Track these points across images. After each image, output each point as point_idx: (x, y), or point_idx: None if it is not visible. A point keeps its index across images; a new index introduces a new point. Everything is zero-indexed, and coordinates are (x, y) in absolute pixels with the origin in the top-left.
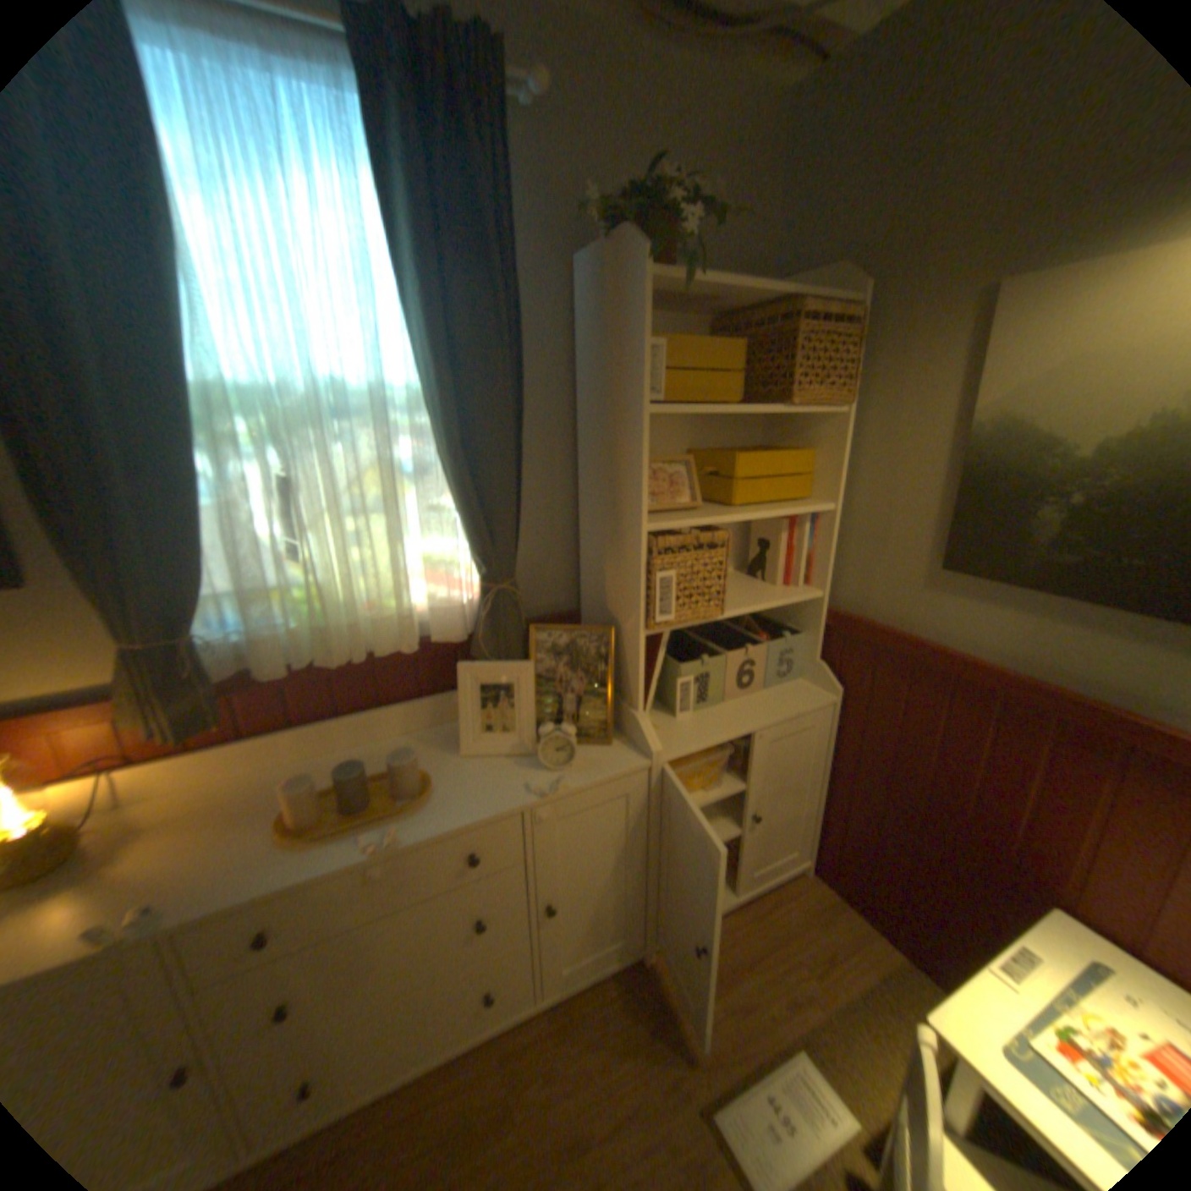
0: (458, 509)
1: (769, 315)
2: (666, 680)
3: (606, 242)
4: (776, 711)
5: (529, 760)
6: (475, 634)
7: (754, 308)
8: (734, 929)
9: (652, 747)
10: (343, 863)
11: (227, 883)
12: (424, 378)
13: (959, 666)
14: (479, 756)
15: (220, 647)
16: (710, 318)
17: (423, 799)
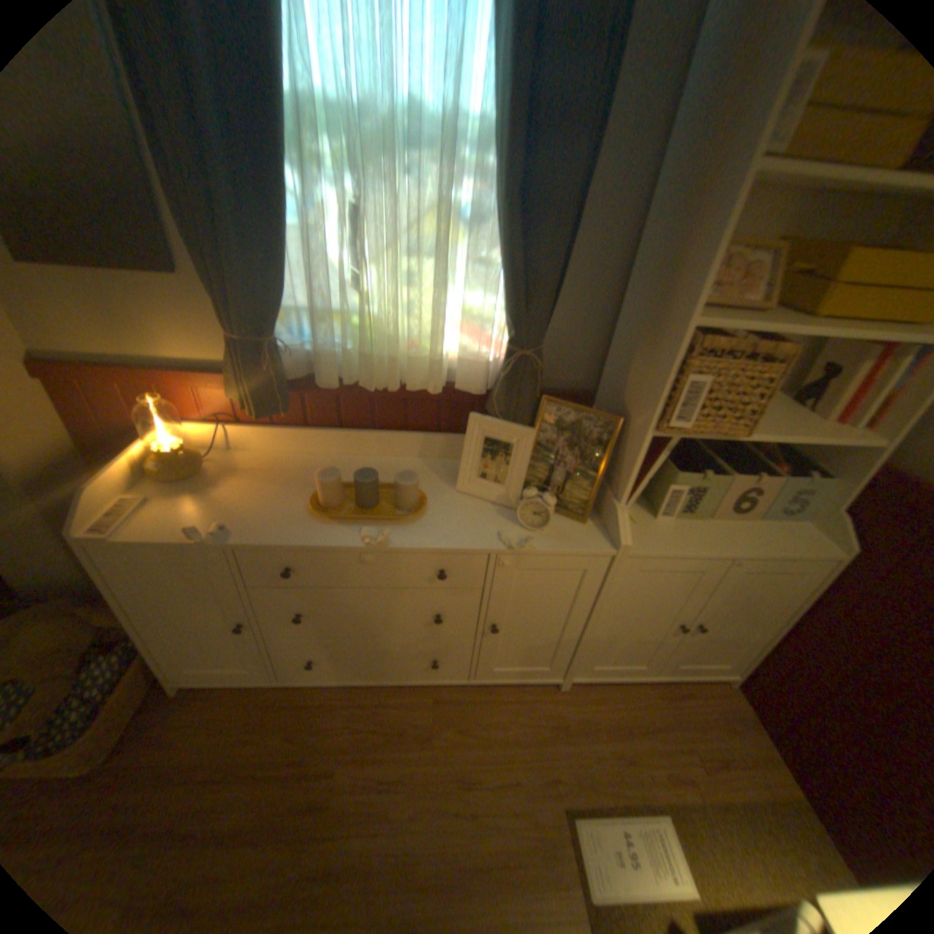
0: (504, 266)
1: None
2: (660, 482)
3: None
4: (769, 547)
5: (509, 512)
6: (493, 391)
7: None
8: (646, 698)
9: (623, 539)
10: (348, 543)
11: (274, 527)
12: (500, 103)
13: None
14: (471, 495)
15: (296, 353)
16: None
17: (417, 515)
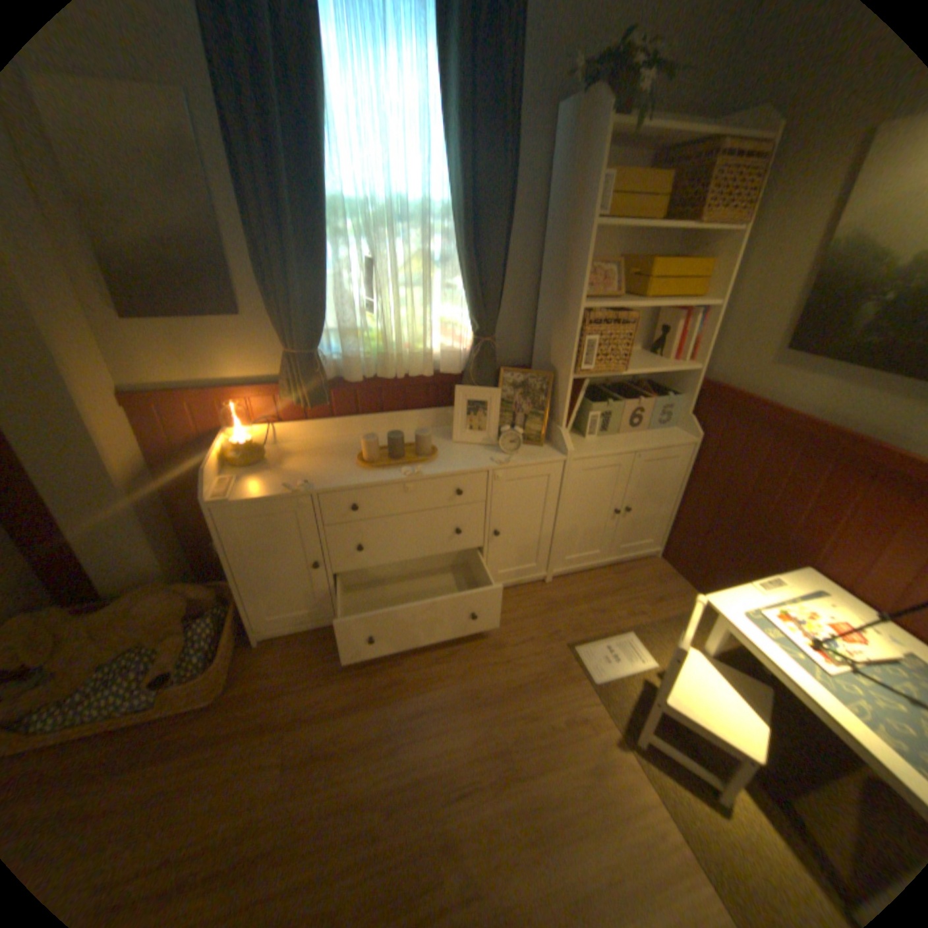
0: (466, 287)
1: (696, 151)
2: (582, 414)
3: (585, 96)
4: (653, 442)
5: (492, 447)
6: (466, 370)
7: (687, 145)
8: (602, 575)
9: (567, 448)
10: (395, 477)
11: (340, 477)
12: (455, 196)
13: (784, 416)
14: (463, 443)
15: (331, 359)
16: (653, 153)
17: (434, 456)
